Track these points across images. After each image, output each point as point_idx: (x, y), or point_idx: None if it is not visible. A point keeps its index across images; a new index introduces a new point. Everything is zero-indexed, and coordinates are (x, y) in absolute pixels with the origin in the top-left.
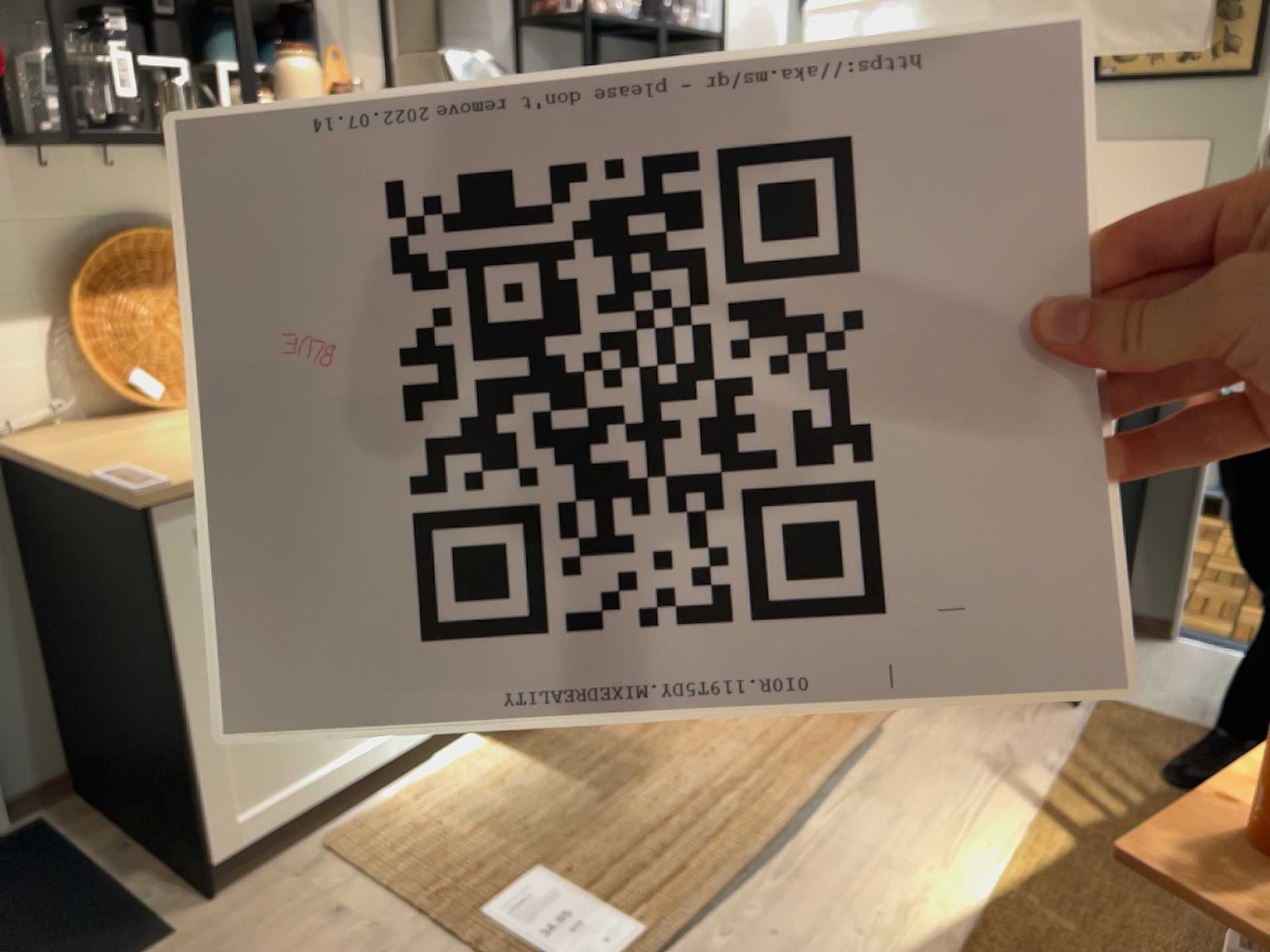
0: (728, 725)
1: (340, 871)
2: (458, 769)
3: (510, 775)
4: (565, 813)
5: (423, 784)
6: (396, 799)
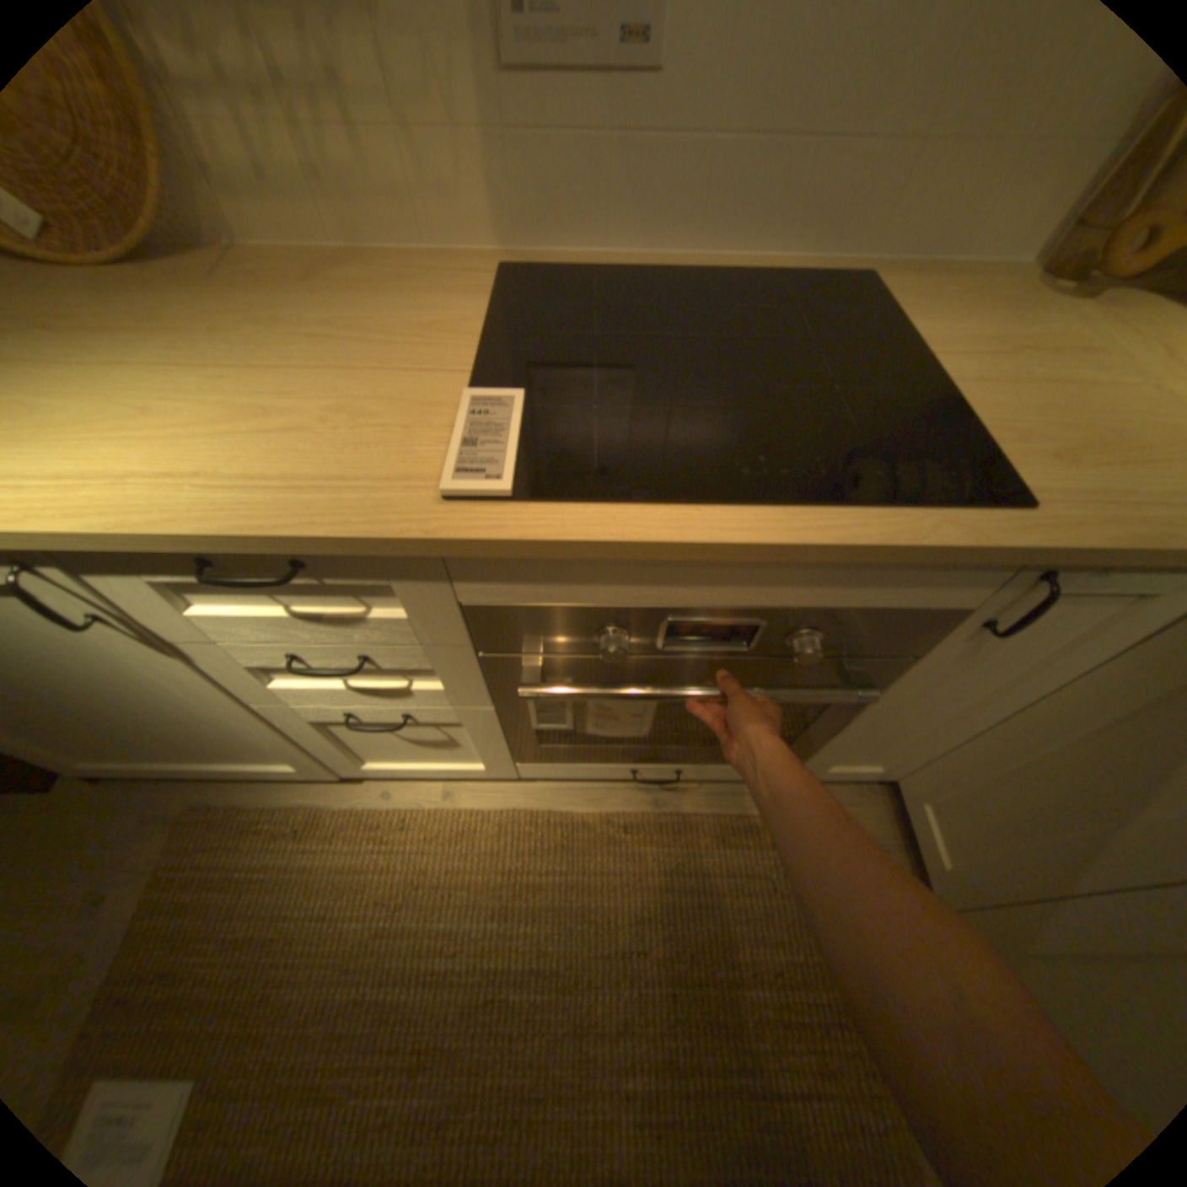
0: (602, 1092)
1: (157, 848)
2: (346, 823)
3: (355, 887)
4: (310, 1012)
5: (307, 811)
6: (278, 805)
